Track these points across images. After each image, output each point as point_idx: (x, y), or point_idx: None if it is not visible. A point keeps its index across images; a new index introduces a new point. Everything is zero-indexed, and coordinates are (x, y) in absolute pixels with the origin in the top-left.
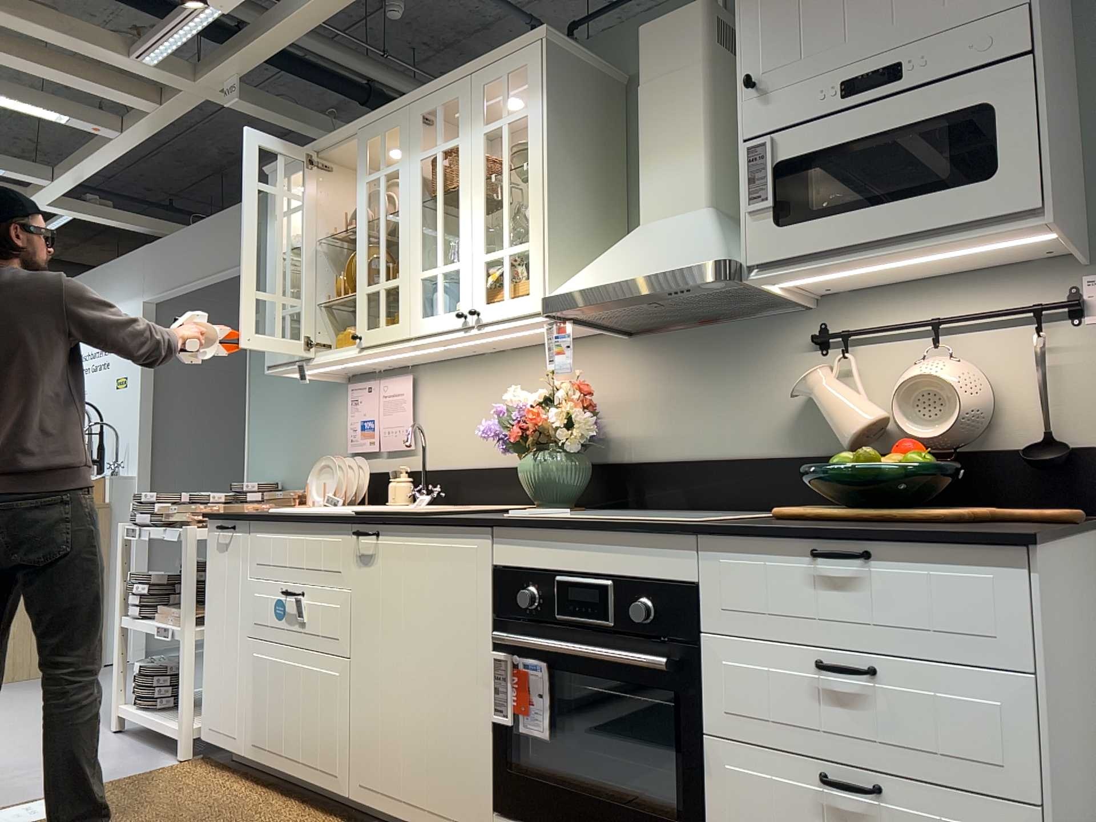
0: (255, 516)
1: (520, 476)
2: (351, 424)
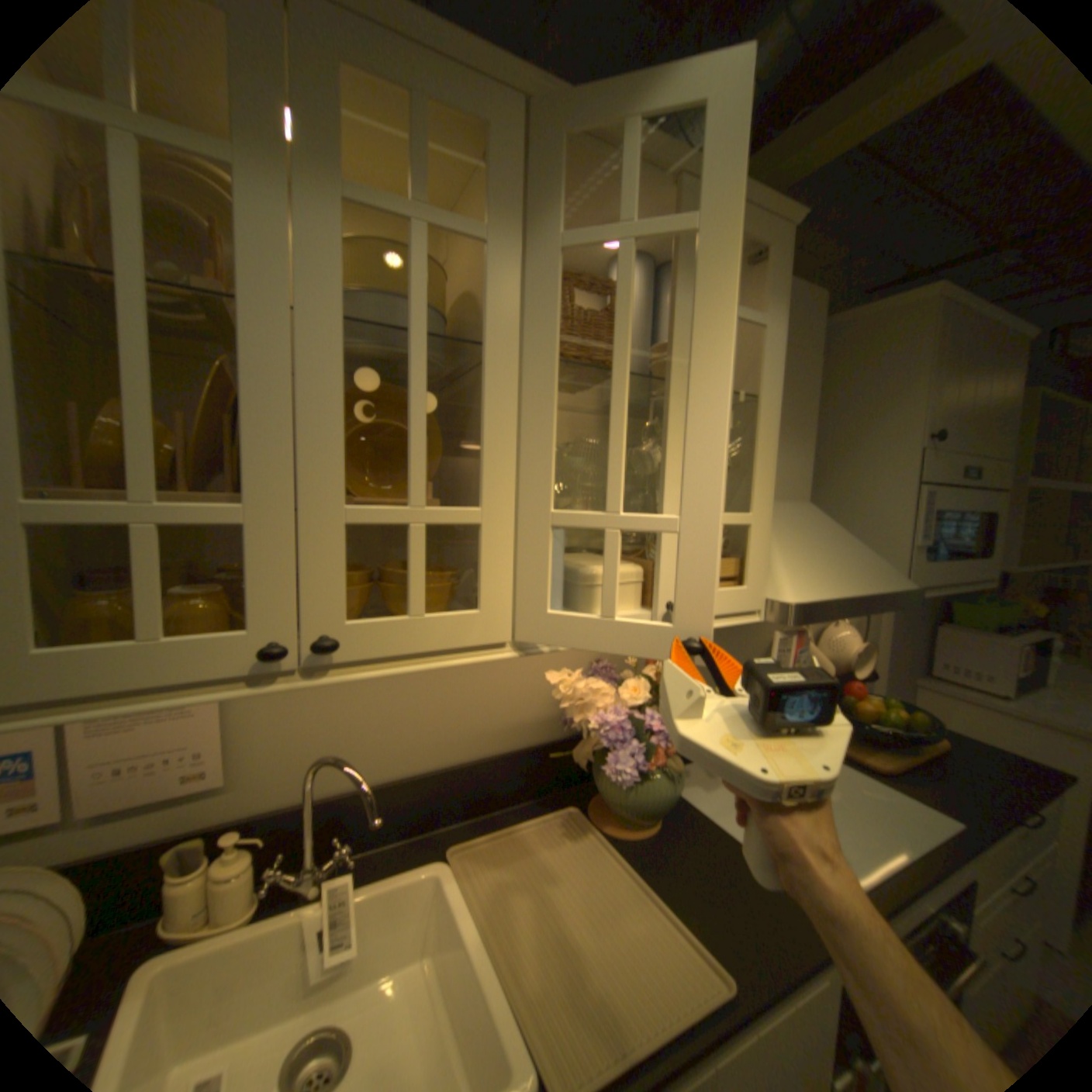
0: None
1: (630, 800)
2: None
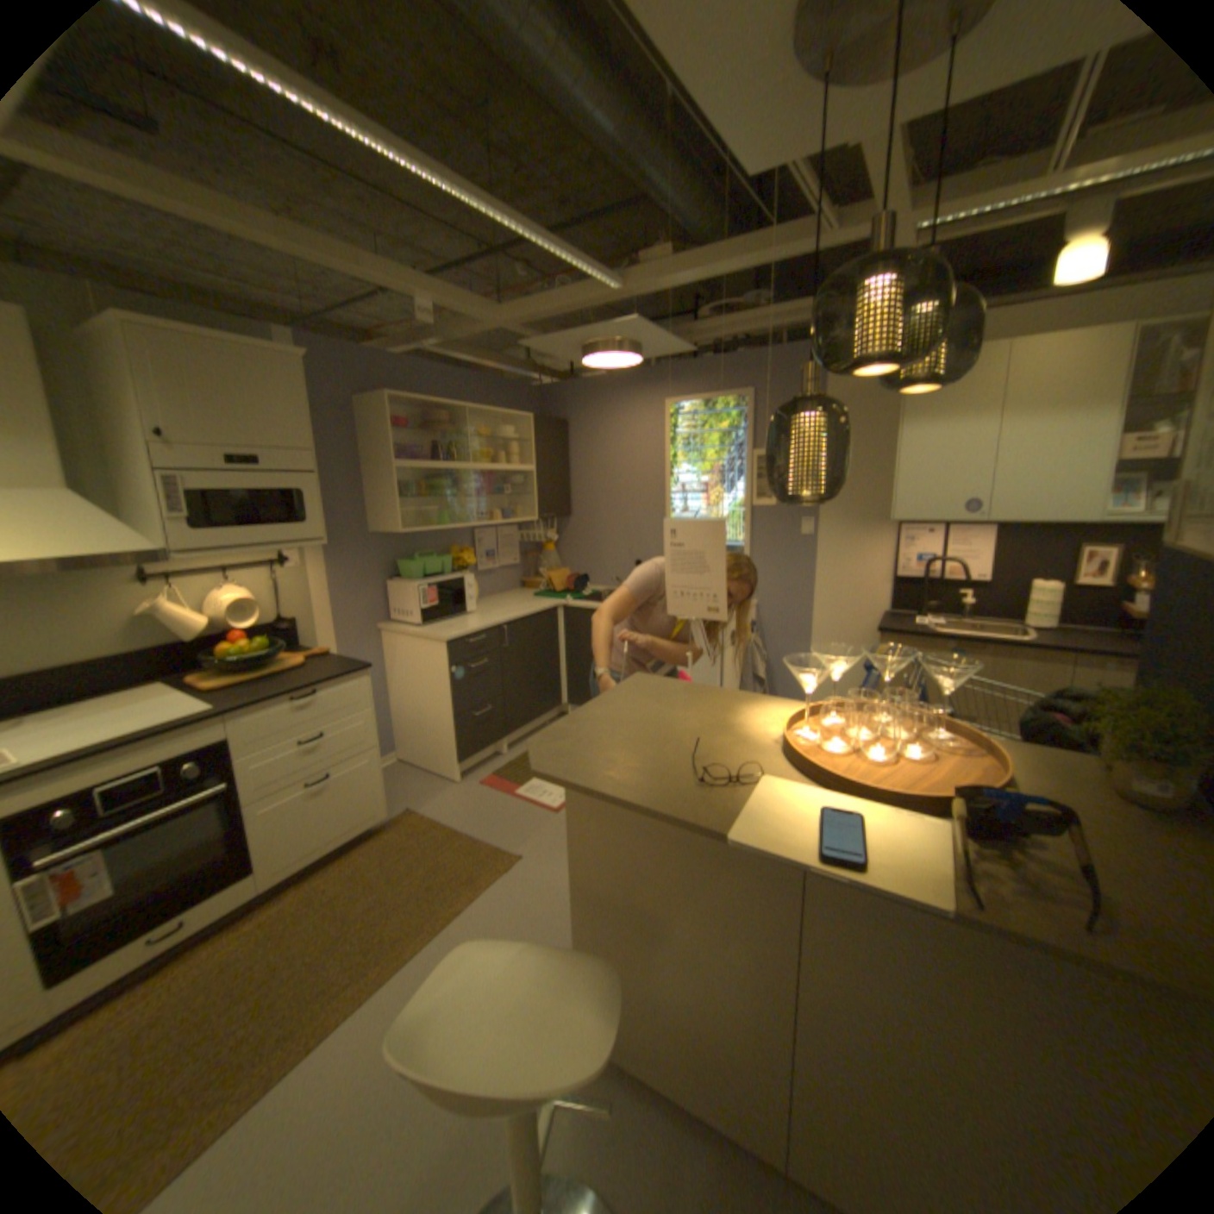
0: None
1: None
2: None
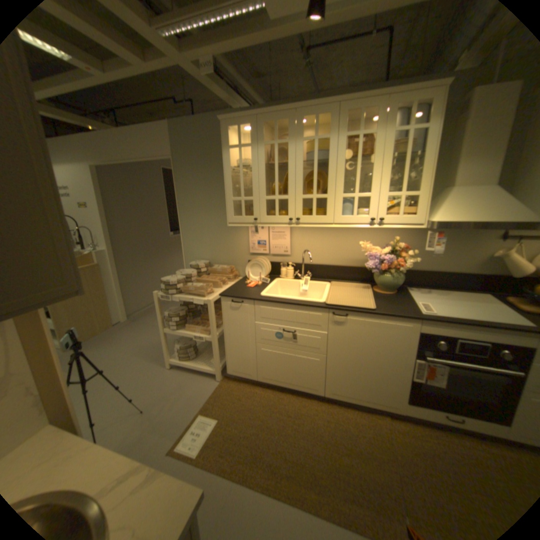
0: (261, 300)
1: (379, 280)
2: (252, 241)
